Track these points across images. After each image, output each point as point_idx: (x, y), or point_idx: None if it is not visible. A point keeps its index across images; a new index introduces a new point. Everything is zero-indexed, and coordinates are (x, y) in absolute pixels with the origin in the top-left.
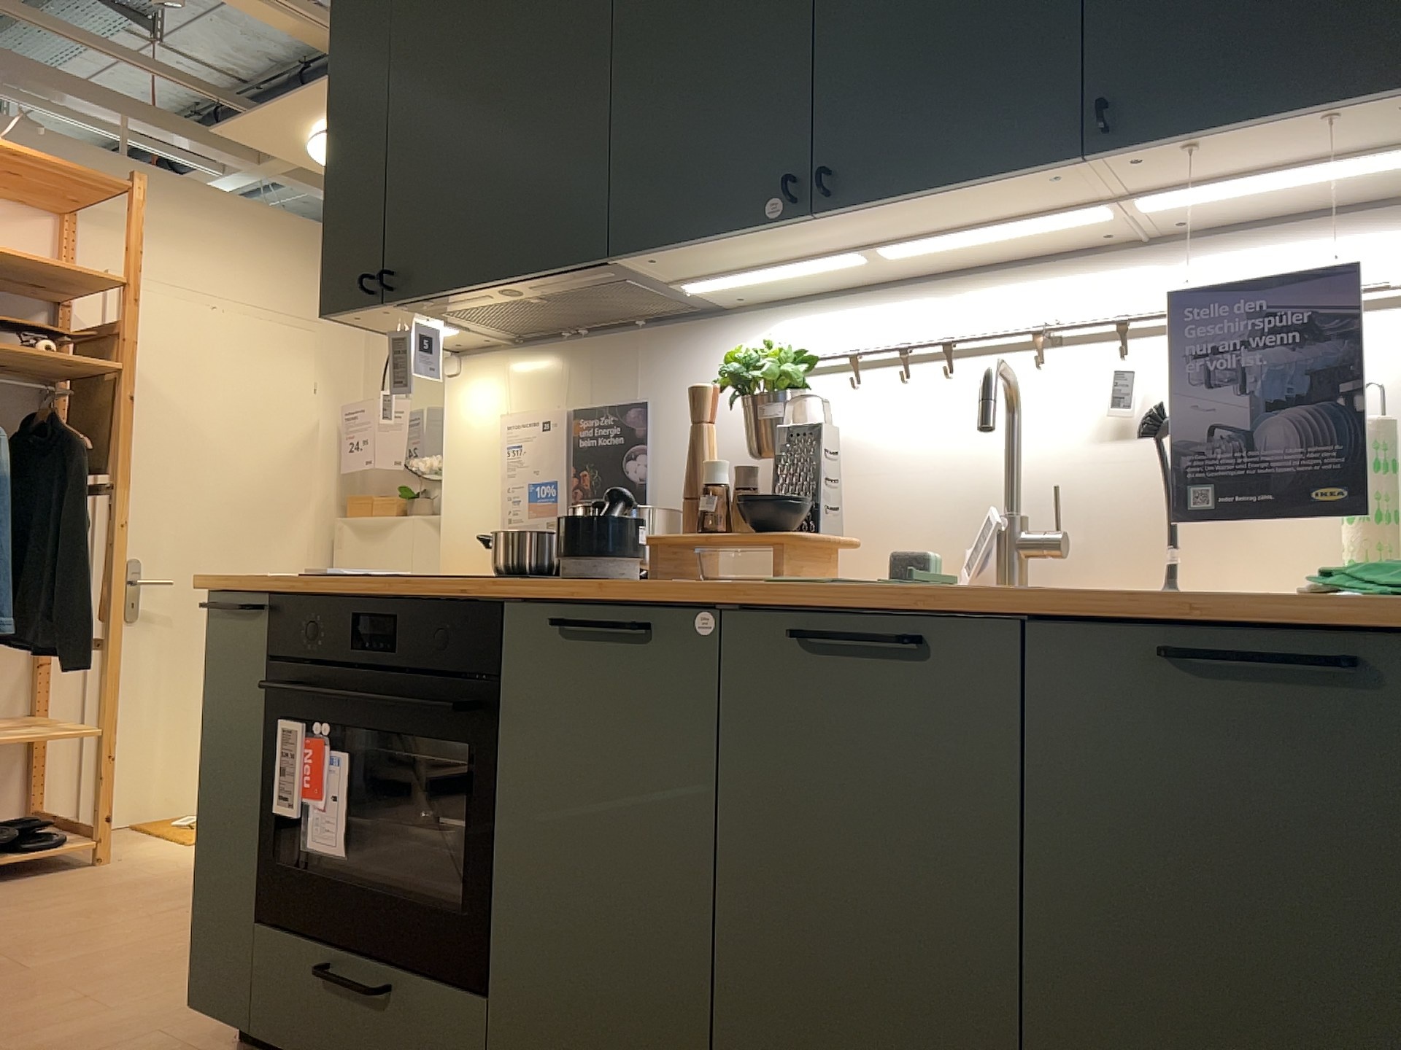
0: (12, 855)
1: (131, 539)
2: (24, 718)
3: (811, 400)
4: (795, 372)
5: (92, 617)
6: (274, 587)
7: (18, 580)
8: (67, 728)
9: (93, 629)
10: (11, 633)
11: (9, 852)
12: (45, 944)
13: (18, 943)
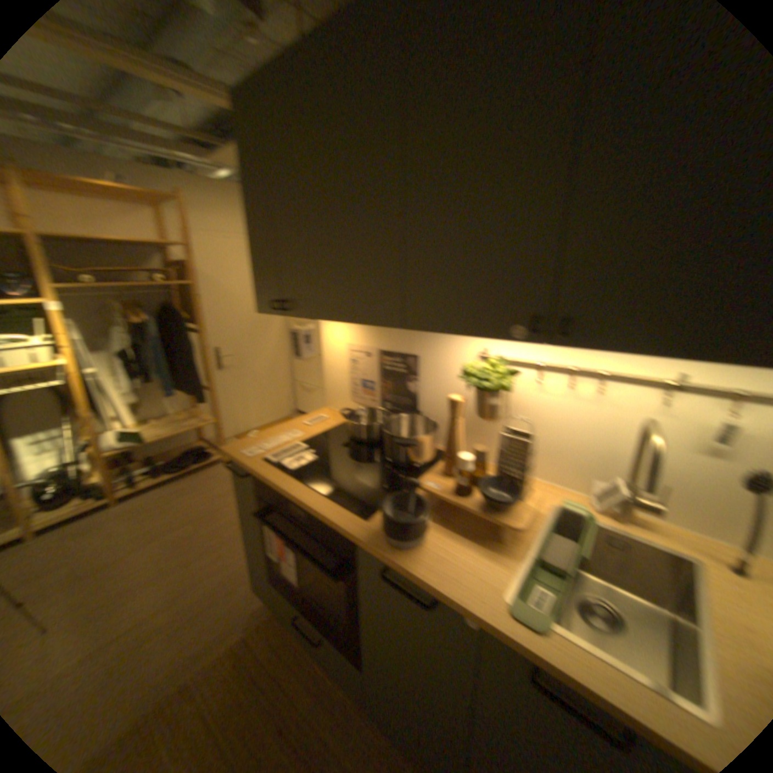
0: (192, 467)
1: (210, 340)
2: (187, 411)
3: (511, 390)
4: (506, 385)
5: (199, 385)
6: (249, 467)
7: (170, 368)
8: (201, 421)
9: (200, 390)
10: (173, 386)
11: (191, 464)
12: (205, 518)
13: (196, 518)
